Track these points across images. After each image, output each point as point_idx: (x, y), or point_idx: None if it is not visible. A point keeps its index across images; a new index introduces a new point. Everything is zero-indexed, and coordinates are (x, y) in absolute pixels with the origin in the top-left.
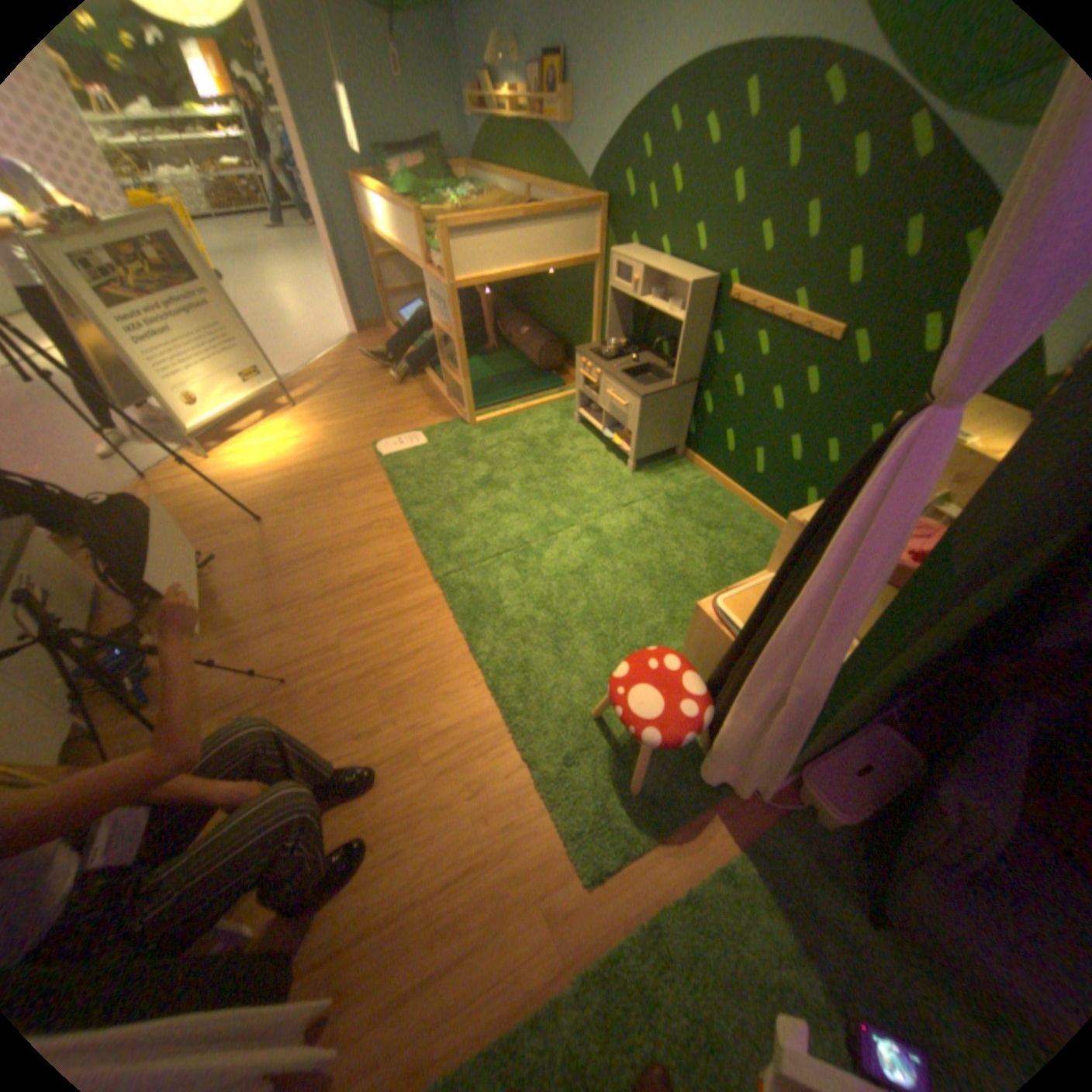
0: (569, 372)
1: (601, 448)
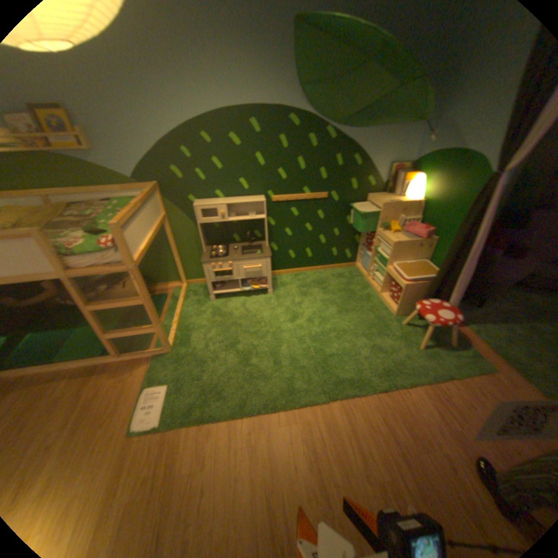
0: (158, 287)
1: (243, 297)
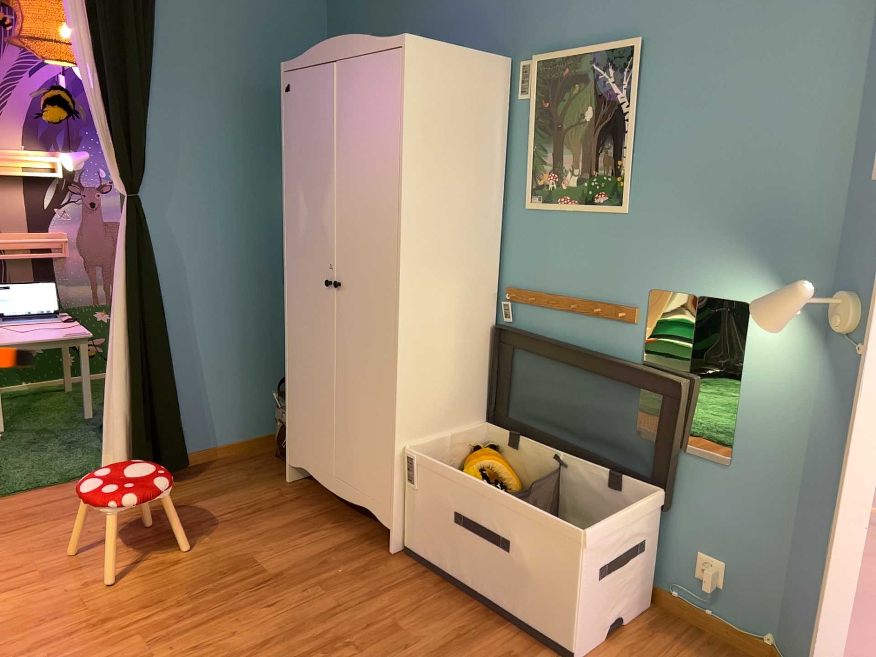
0: None
1: None
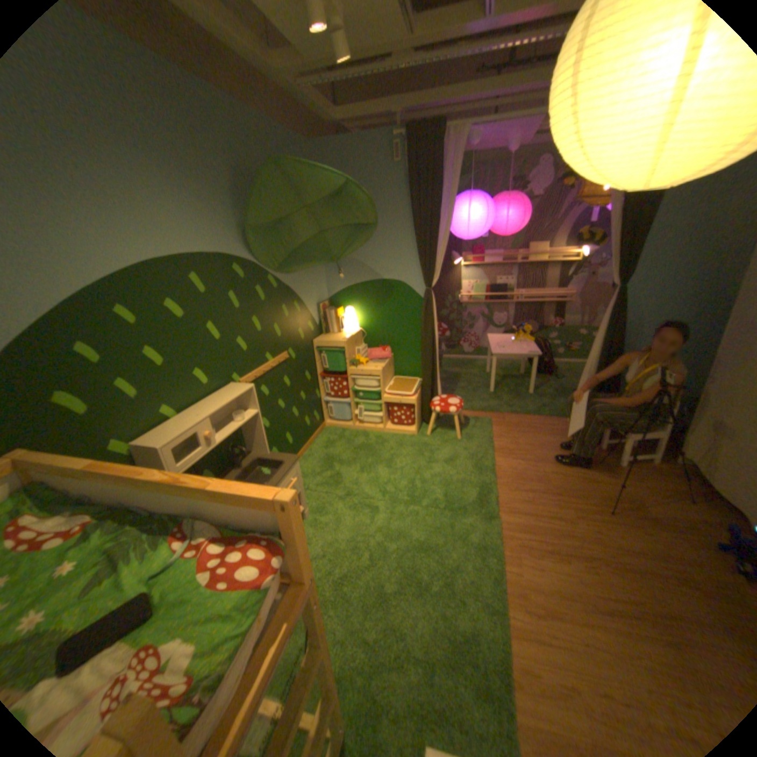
0: None
1: None
